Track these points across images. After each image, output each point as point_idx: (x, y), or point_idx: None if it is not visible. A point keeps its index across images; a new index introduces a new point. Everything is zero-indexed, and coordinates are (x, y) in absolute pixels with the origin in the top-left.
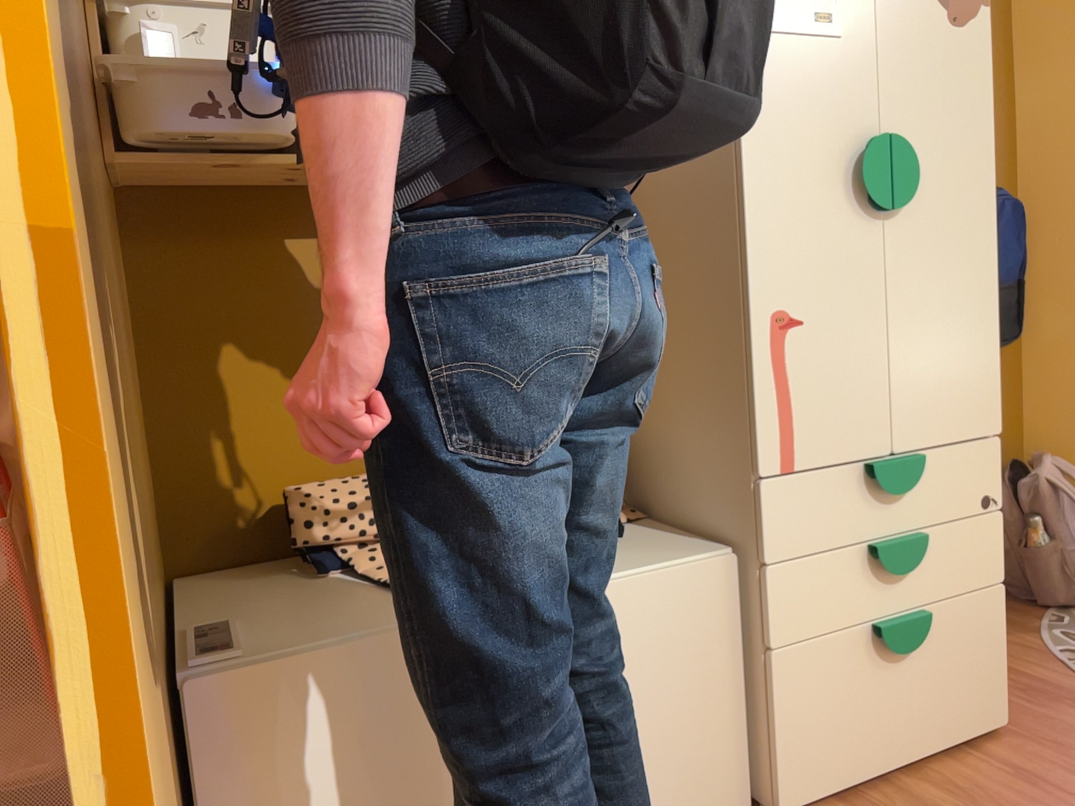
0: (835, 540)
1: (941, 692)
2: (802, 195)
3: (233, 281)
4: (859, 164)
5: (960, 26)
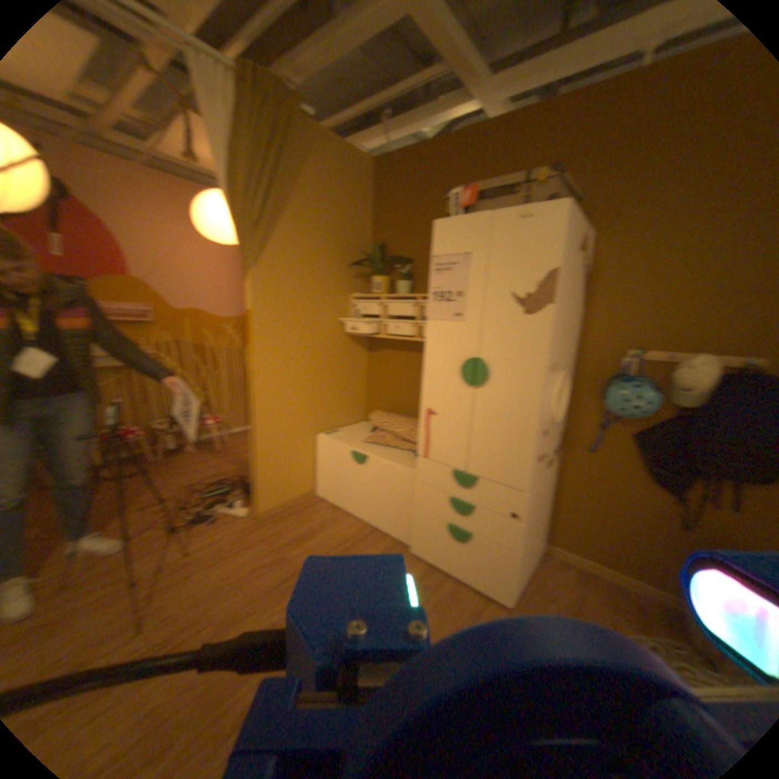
0: (437, 487)
1: (474, 568)
2: (439, 374)
3: (382, 359)
4: (461, 367)
5: (528, 314)
